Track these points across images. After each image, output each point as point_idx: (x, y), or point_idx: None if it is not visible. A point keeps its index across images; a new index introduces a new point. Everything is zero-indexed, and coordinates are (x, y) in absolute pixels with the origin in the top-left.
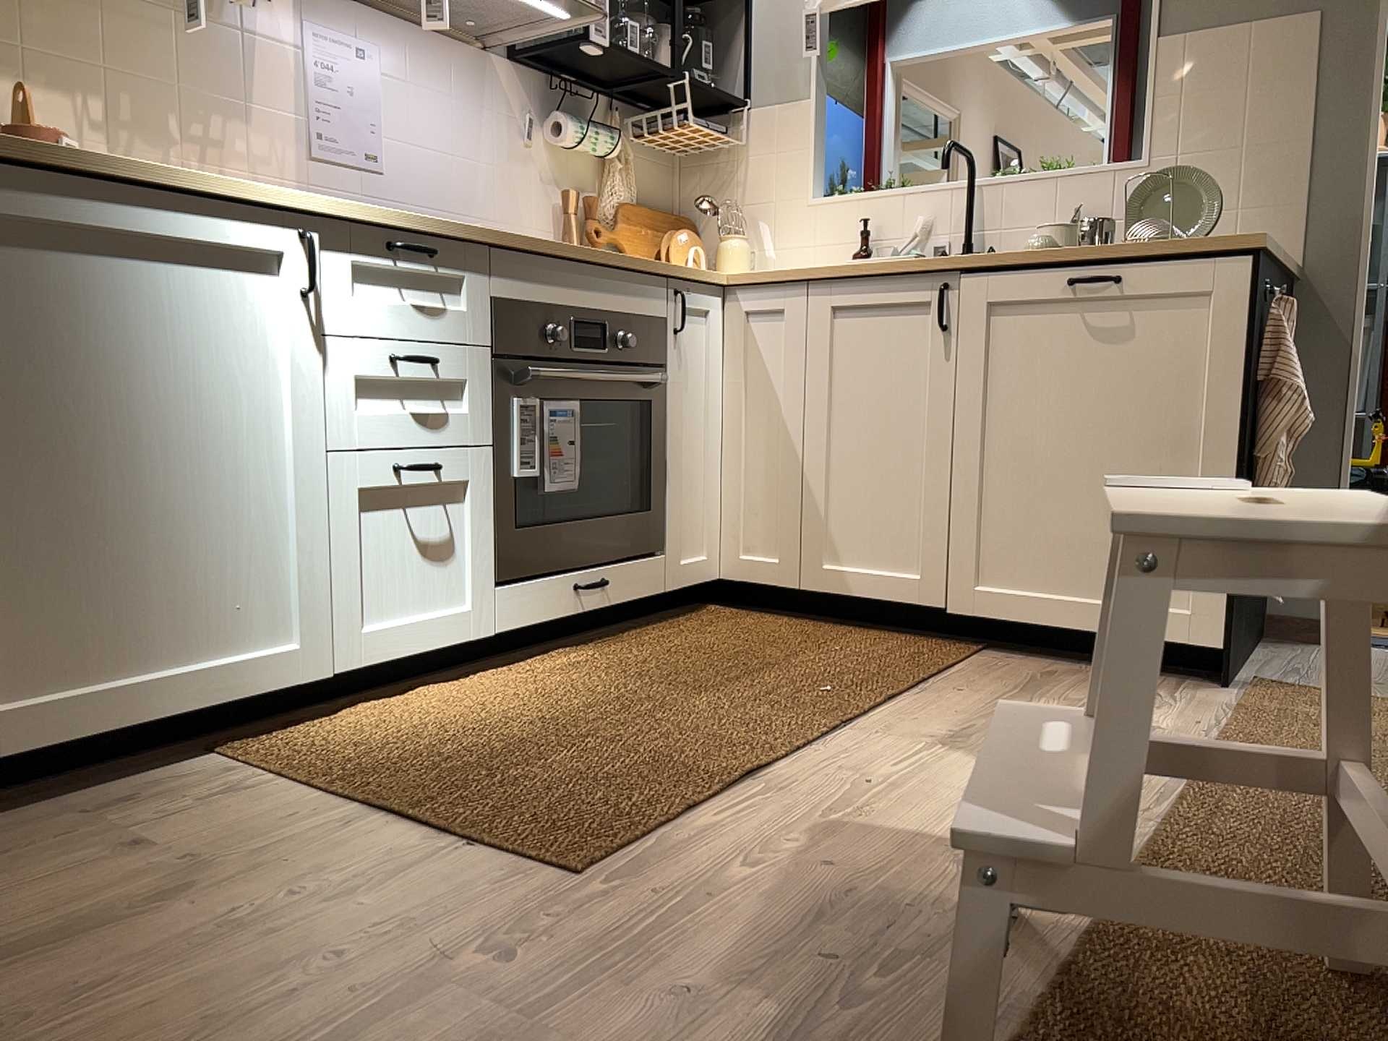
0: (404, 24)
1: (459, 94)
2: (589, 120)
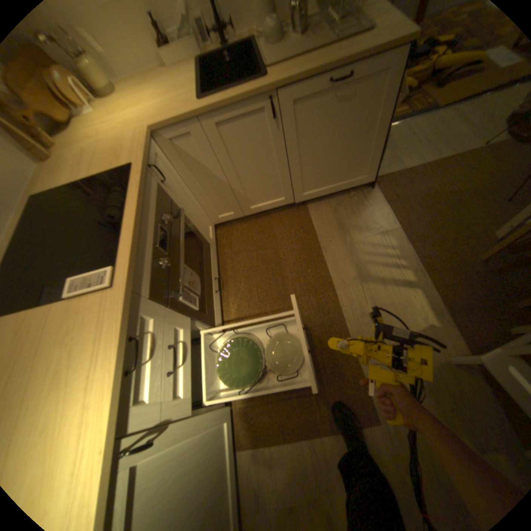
0: None
1: None
2: None
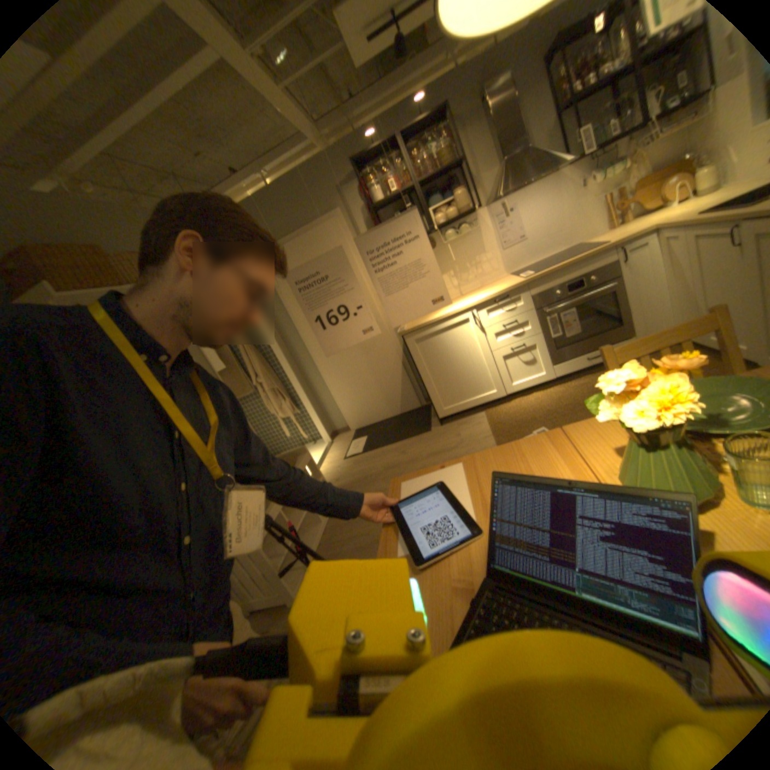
0: (525, 184)
1: (549, 193)
2: (609, 163)
